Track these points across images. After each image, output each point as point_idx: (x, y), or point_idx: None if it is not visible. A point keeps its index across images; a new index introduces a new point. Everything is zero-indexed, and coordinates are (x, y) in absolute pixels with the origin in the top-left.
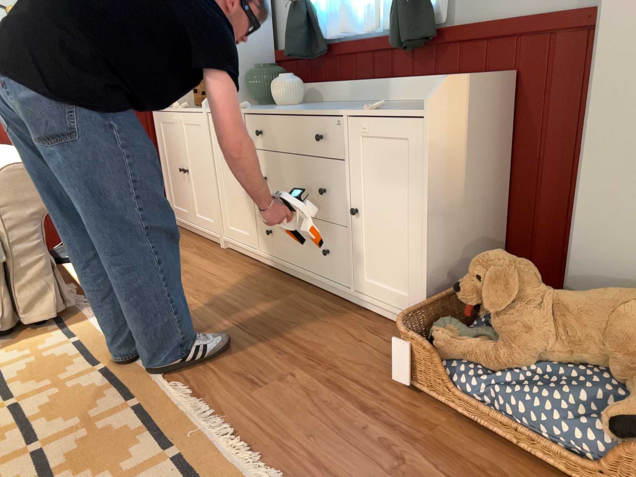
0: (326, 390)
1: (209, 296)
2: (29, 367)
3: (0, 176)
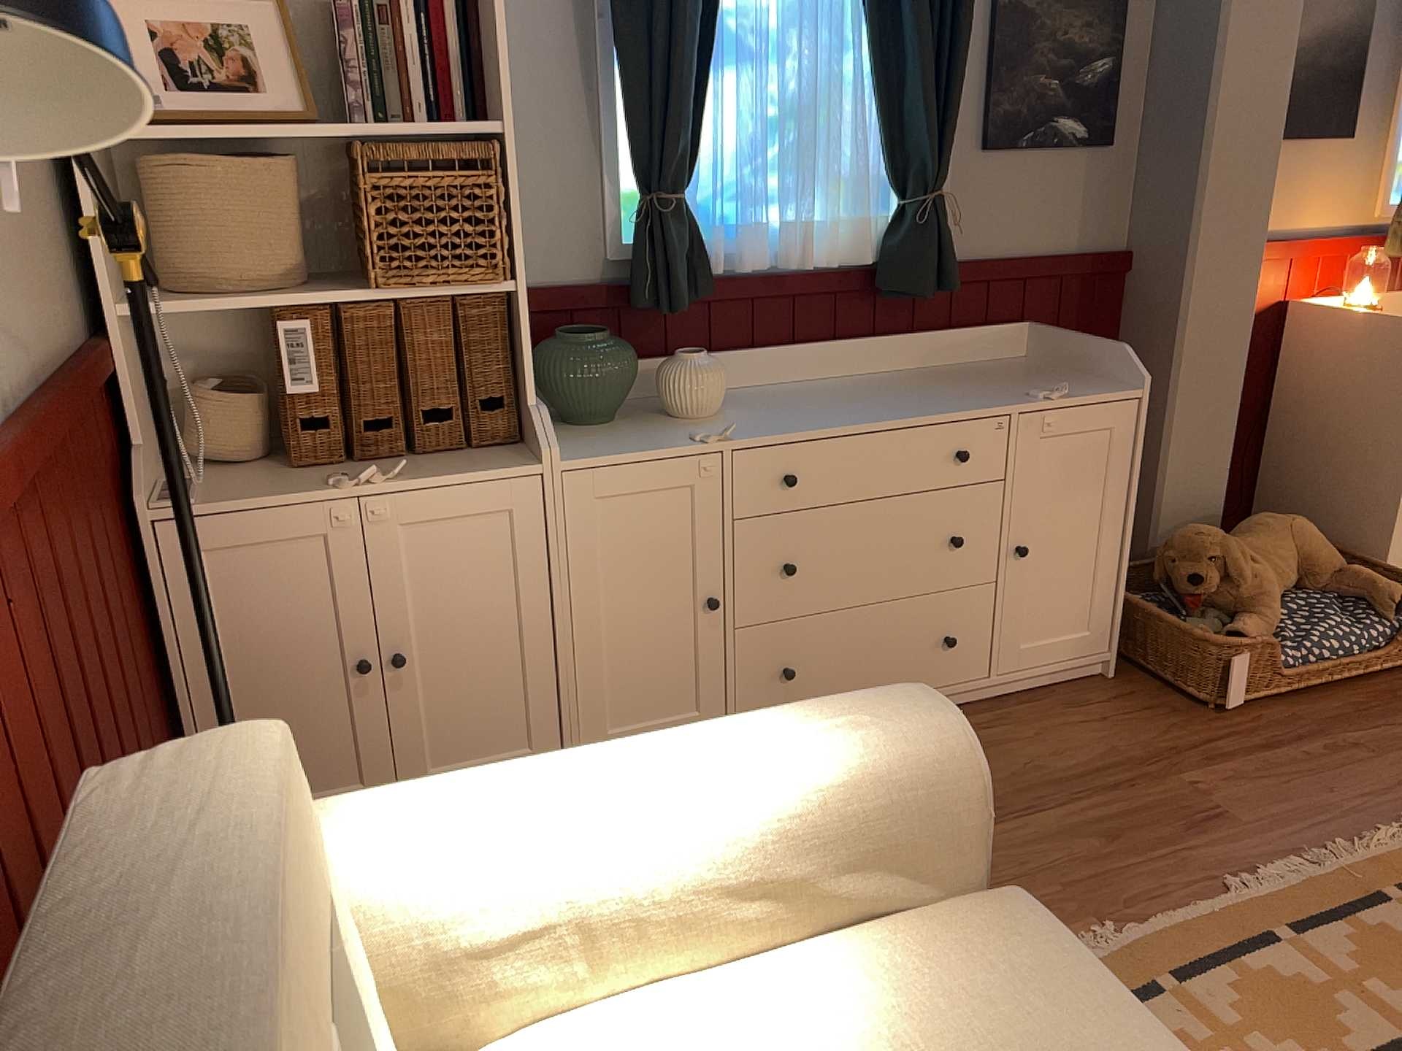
0: (1228, 766)
1: None
2: None
3: (969, 760)
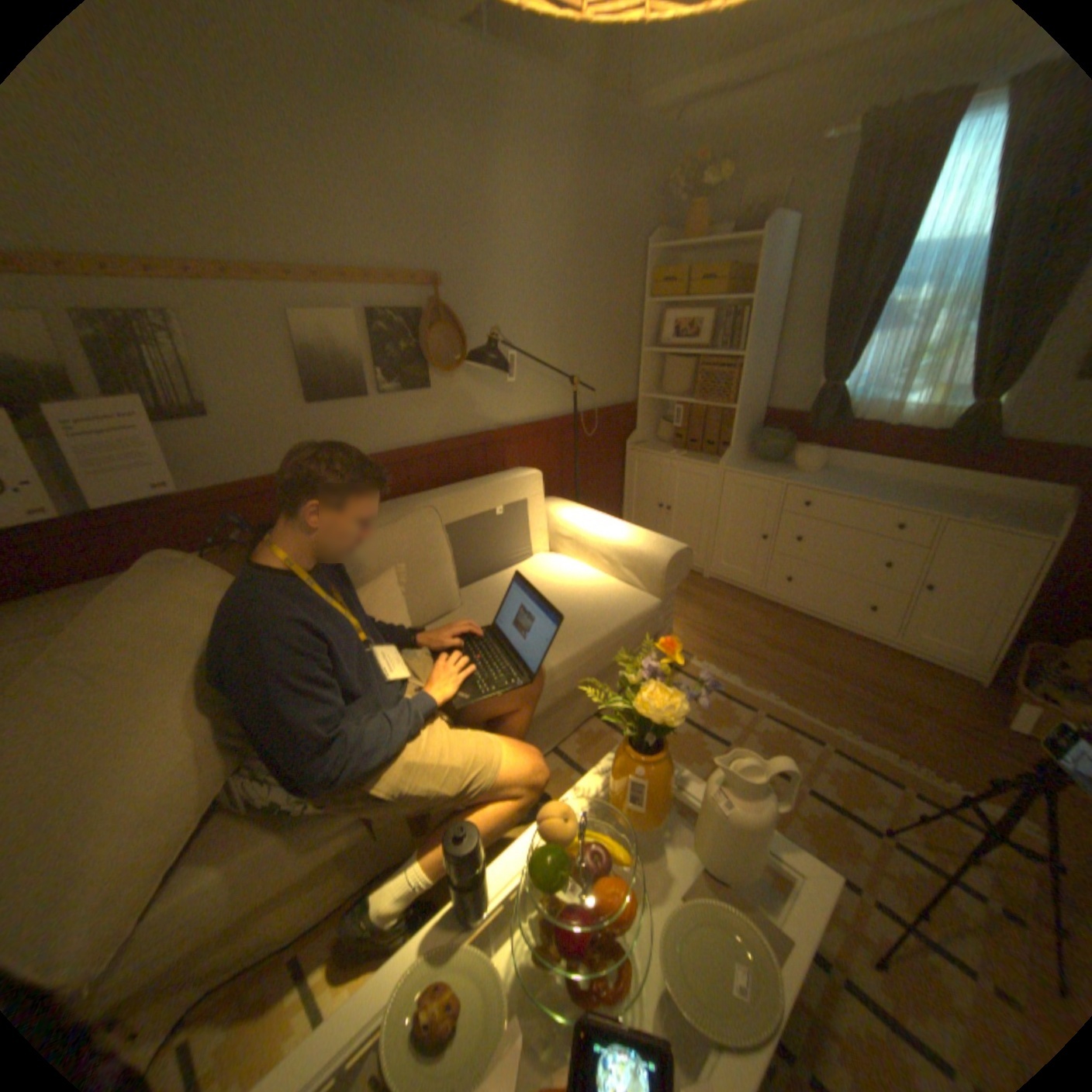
0: (958, 735)
1: (758, 636)
2: (703, 713)
3: (668, 563)
